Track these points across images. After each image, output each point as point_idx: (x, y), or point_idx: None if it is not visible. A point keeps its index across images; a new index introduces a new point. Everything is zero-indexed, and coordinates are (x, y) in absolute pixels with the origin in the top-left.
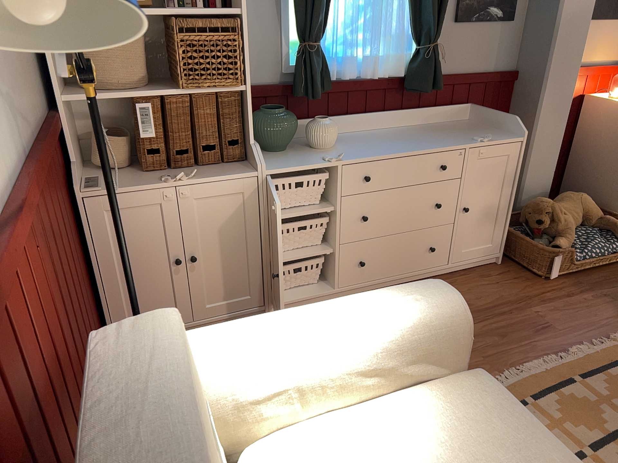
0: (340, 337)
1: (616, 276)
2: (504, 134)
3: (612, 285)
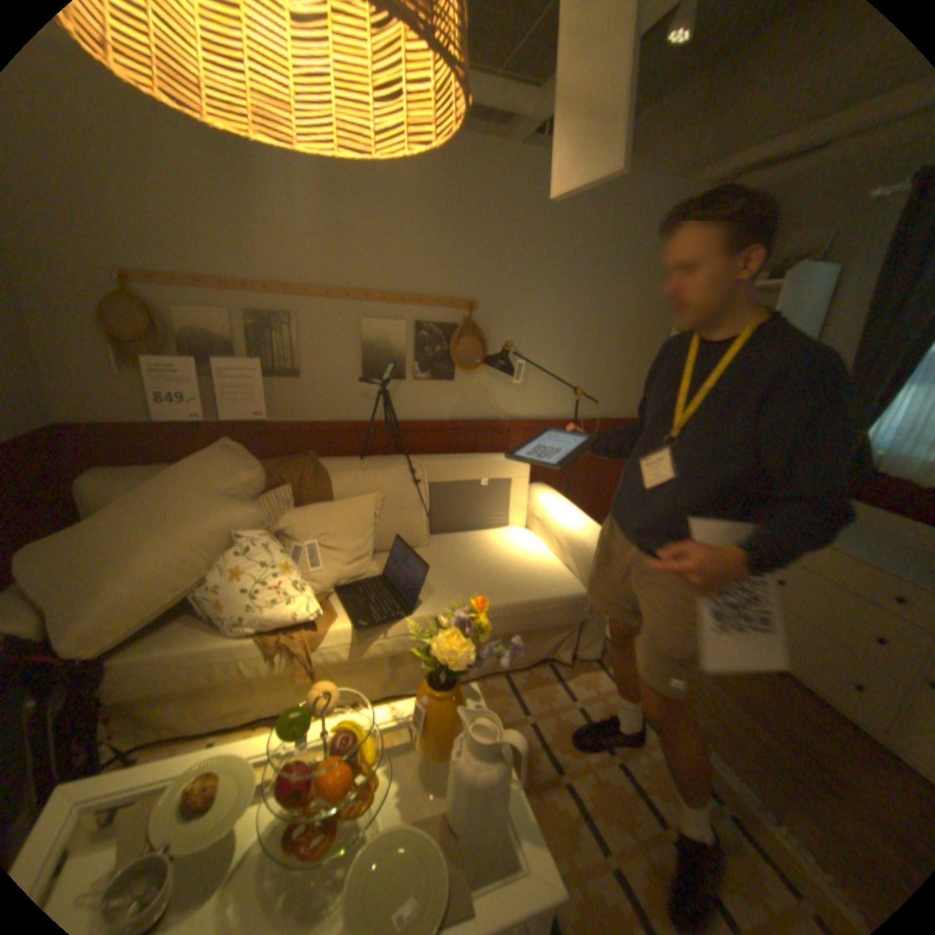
0: (566, 521)
1: None
2: None
3: None
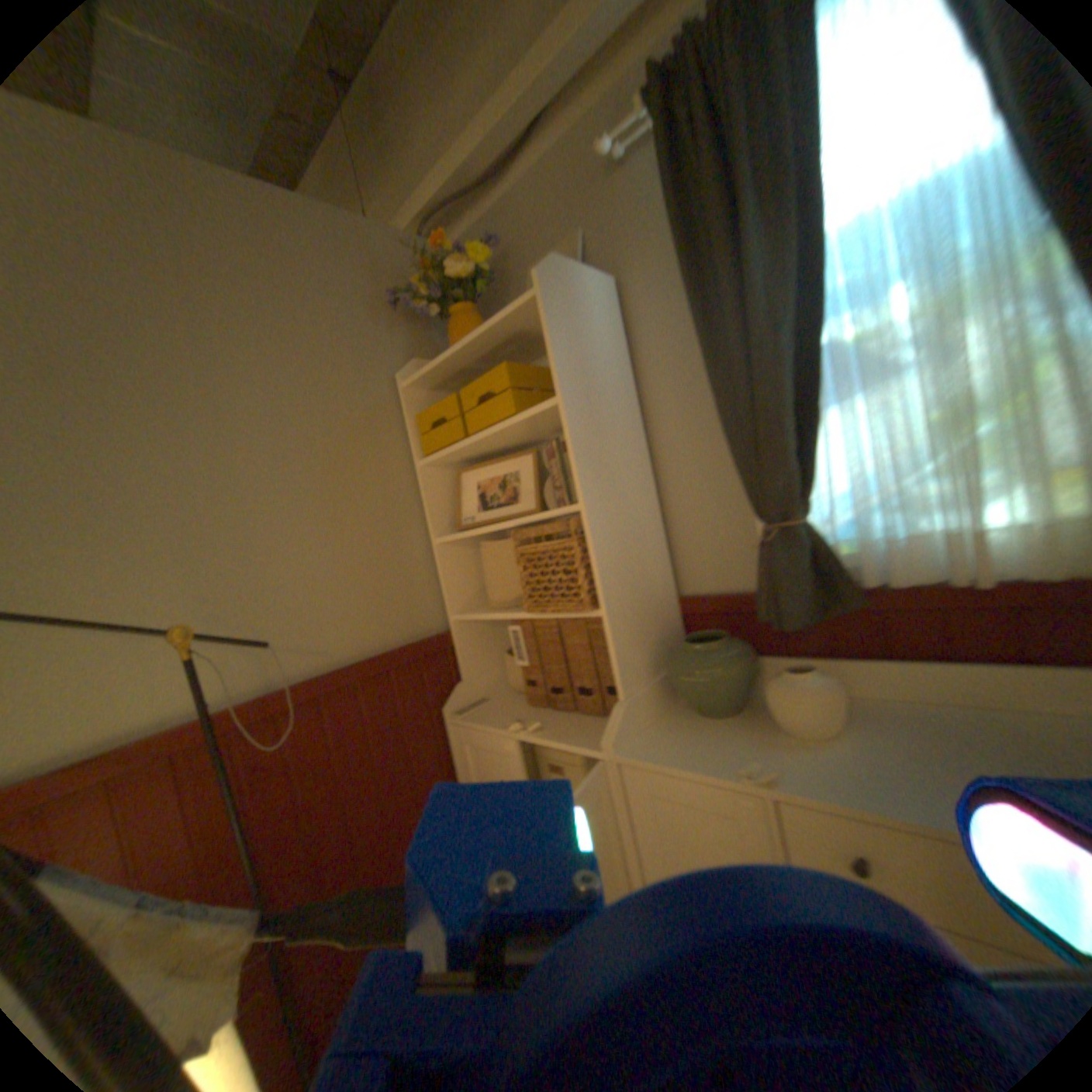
0: None
1: None
2: None
3: None
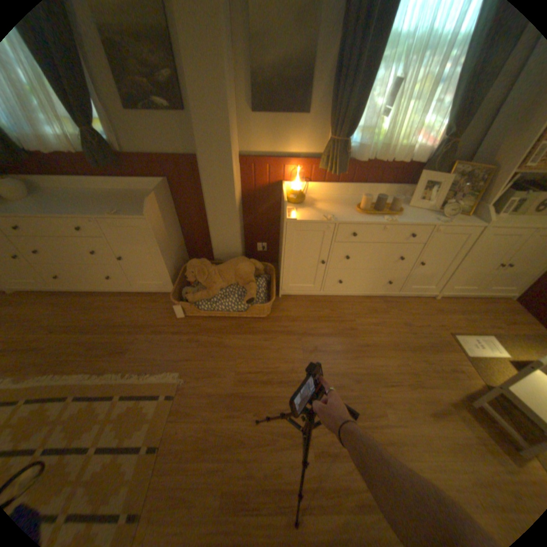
0: None
1: (230, 328)
2: (144, 209)
3: (216, 334)
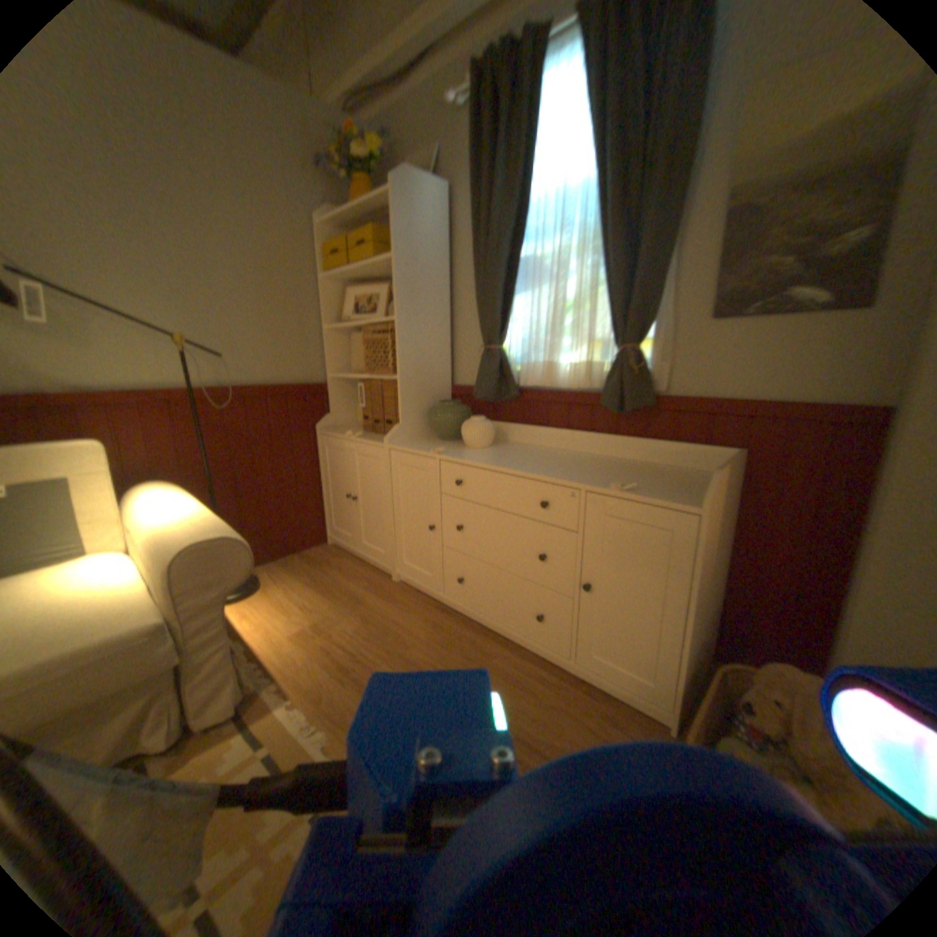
0: (151, 518)
1: None
2: (697, 497)
3: None
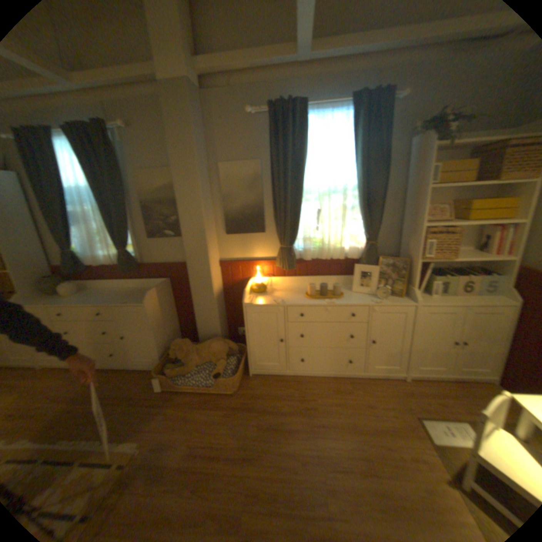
0: None
1: (198, 404)
2: (146, 300)
3: (184, 409)
